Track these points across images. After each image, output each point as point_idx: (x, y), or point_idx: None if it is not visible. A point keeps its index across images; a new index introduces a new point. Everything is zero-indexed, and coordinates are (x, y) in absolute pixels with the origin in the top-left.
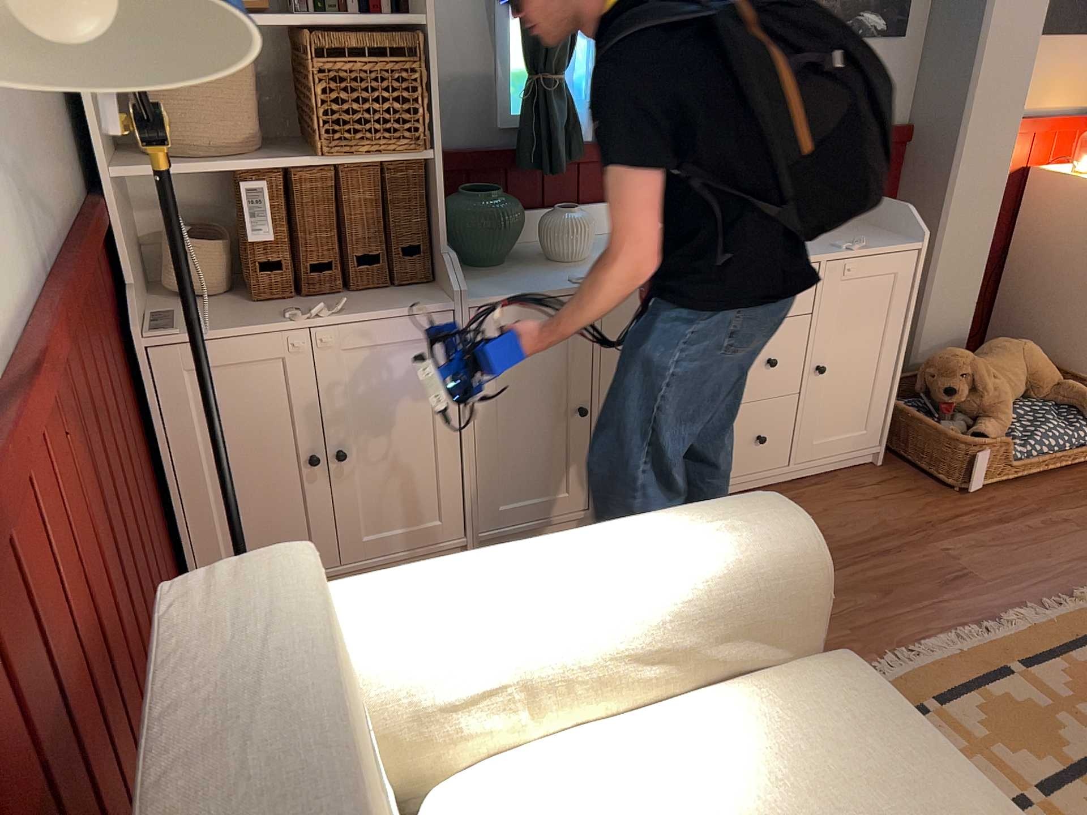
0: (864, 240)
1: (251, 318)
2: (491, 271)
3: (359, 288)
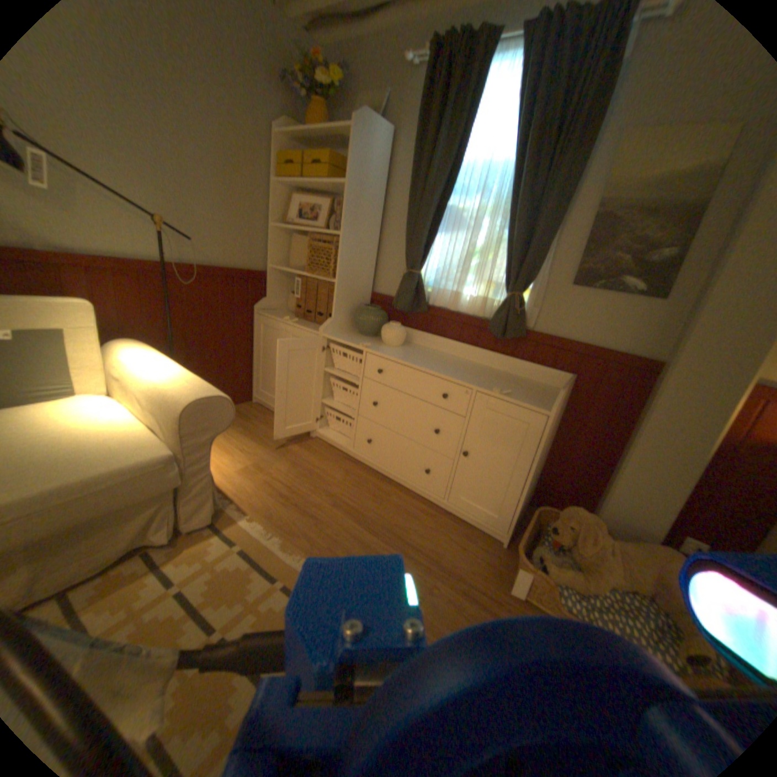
0: (509, 391)
1: (282, 317)
2: (358, 336)
3: (317, 323)
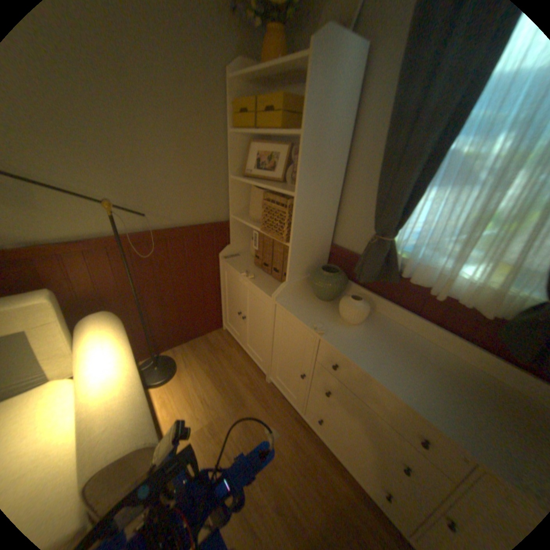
0: None
1: (242, 267)
2: (314, 301)
3: (274, 277)
